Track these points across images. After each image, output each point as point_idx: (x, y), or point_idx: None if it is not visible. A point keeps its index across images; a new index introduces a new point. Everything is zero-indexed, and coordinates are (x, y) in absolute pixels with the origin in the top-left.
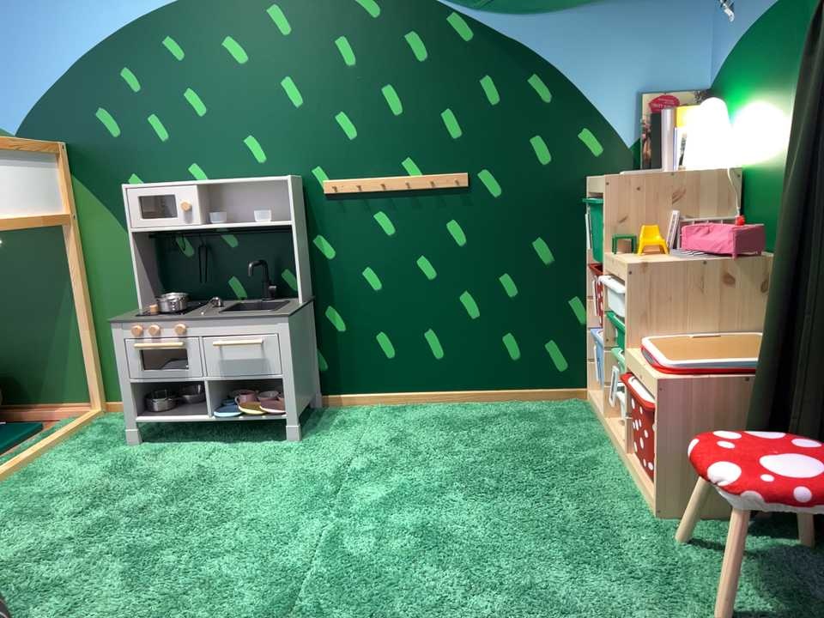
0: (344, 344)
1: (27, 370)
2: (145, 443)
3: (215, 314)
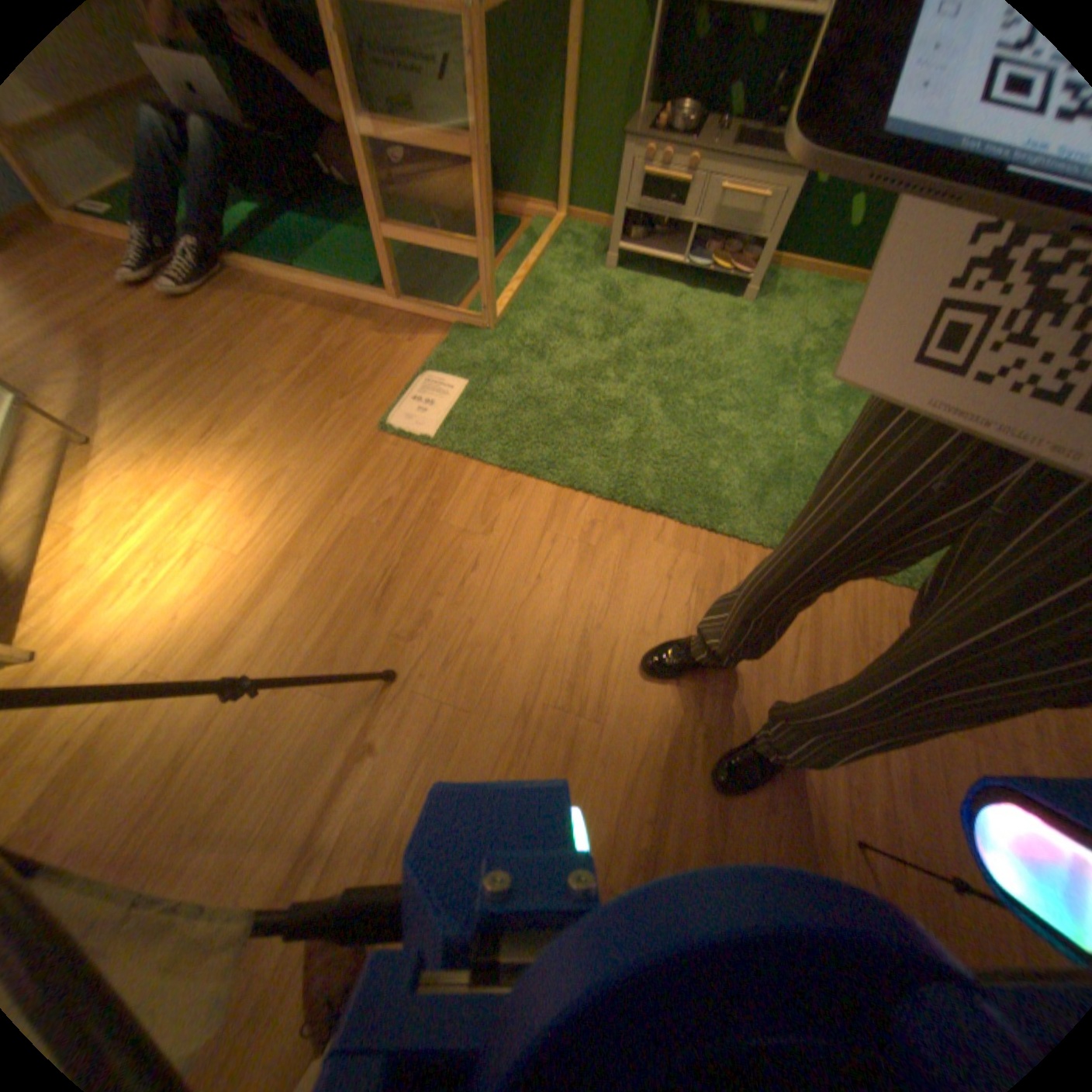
0: (814, 198)
1: (500, 153)
2: (617, 267)
3: (728, 146)
